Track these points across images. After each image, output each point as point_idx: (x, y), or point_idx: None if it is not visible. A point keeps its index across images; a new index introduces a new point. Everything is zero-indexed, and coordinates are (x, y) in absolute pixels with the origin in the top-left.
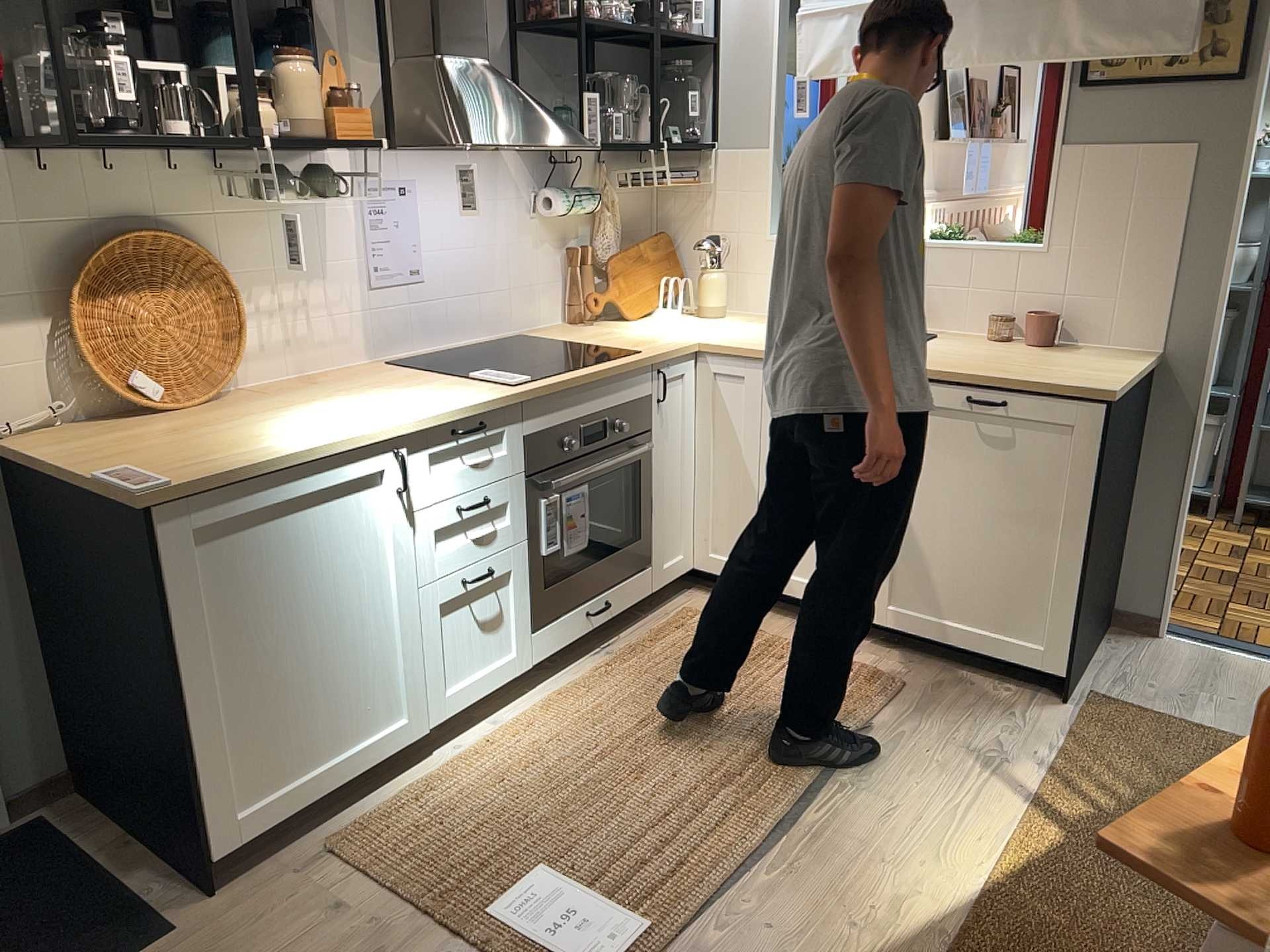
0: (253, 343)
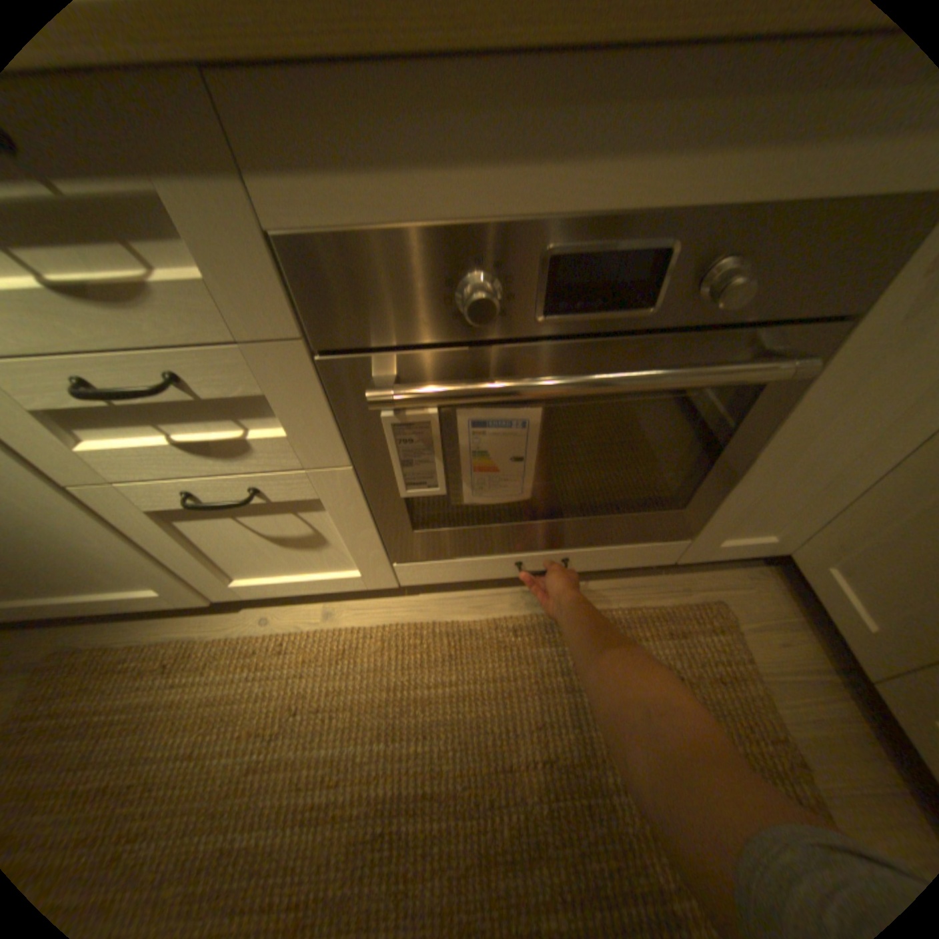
0: None
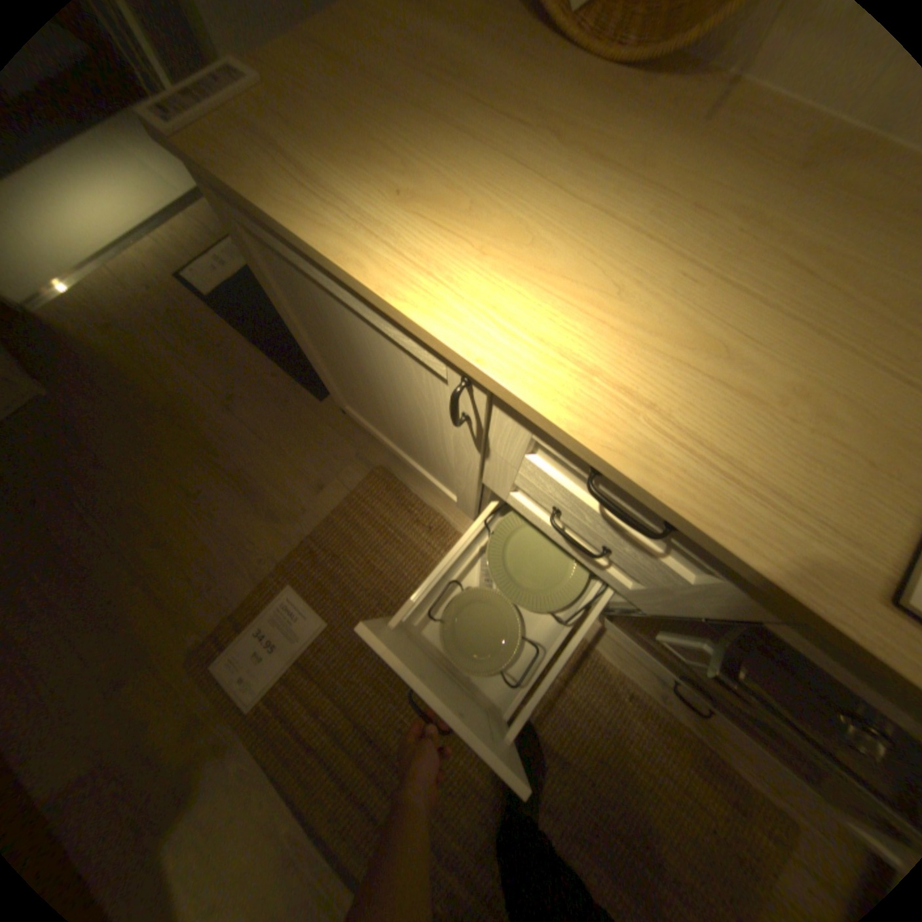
0: None
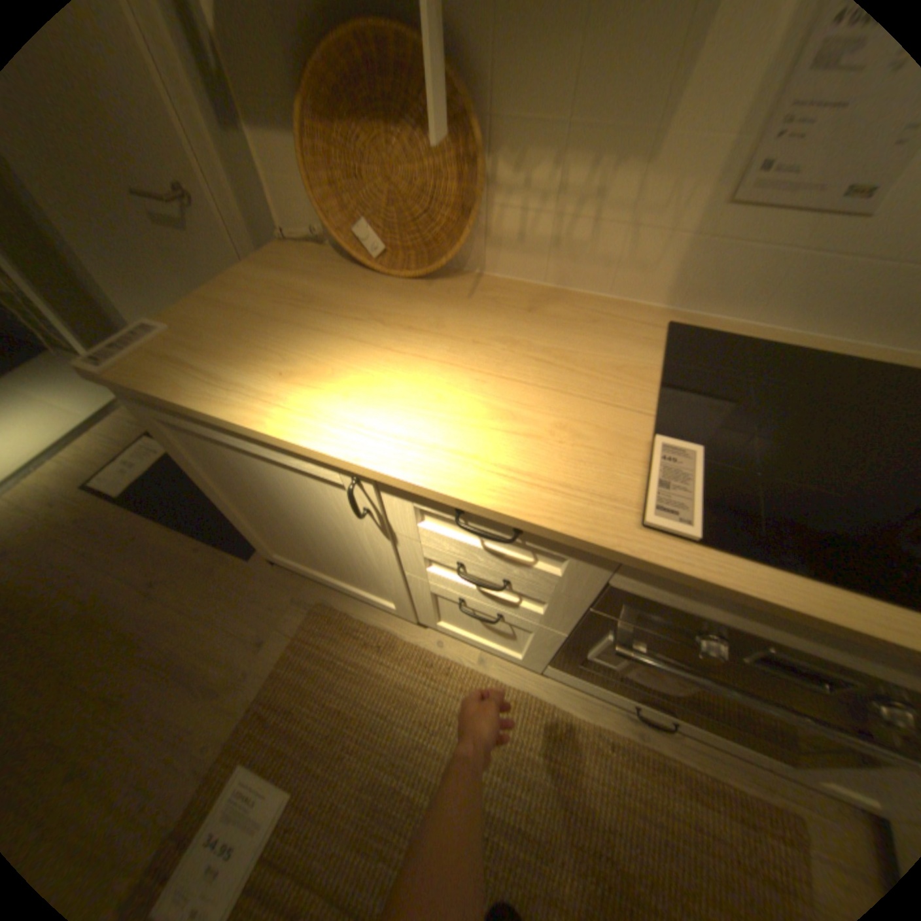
0: (511, 223)
